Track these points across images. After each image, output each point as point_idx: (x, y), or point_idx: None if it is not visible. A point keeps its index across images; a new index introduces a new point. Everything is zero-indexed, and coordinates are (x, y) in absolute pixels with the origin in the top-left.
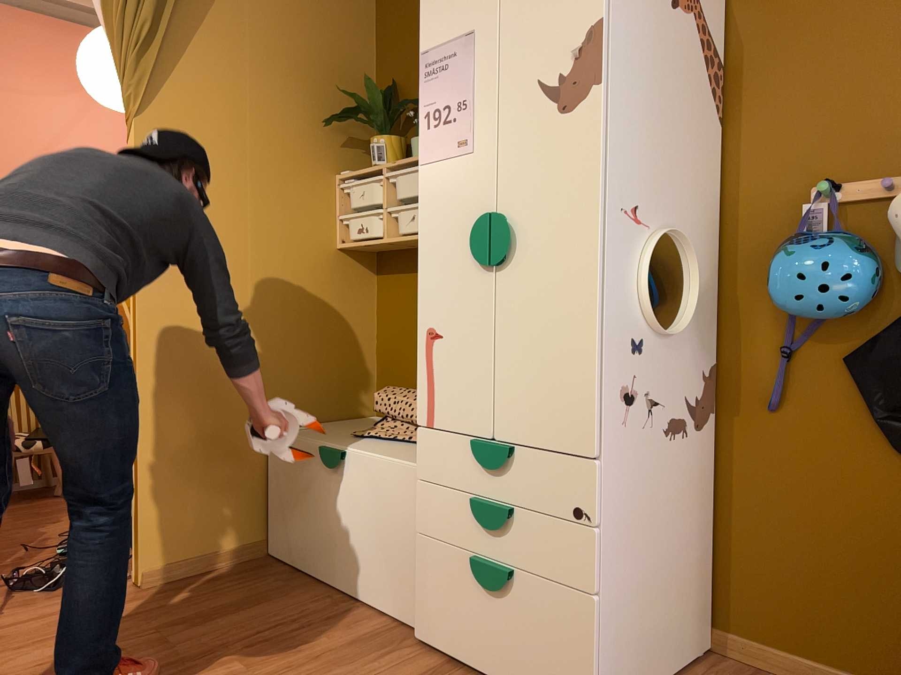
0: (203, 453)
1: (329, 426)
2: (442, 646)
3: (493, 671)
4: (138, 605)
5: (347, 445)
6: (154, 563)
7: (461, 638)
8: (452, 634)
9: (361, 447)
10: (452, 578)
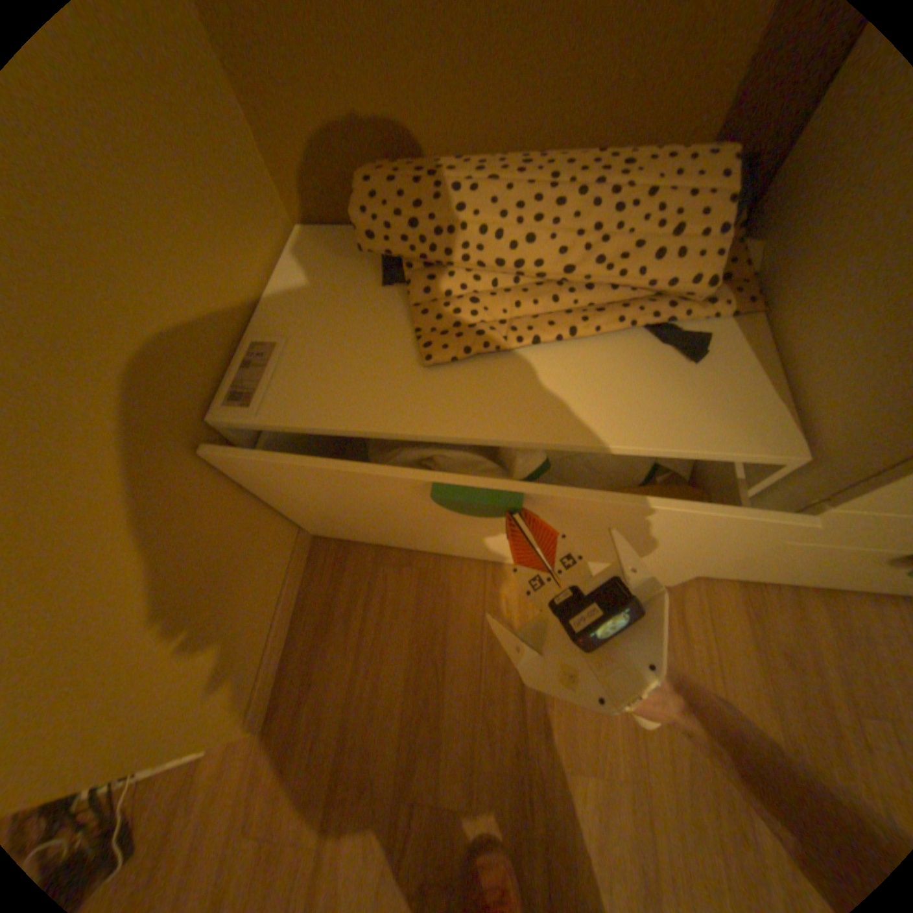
0: (147, 594)
1: (293, 324)
2: (738, 576)
3: (826, 584)
4: (304, 768)
5: (491, 420)
6: (242, 709)
7: (786, 576)
8: (770, 574)
9: (538, 419)
10: (822, 558)
